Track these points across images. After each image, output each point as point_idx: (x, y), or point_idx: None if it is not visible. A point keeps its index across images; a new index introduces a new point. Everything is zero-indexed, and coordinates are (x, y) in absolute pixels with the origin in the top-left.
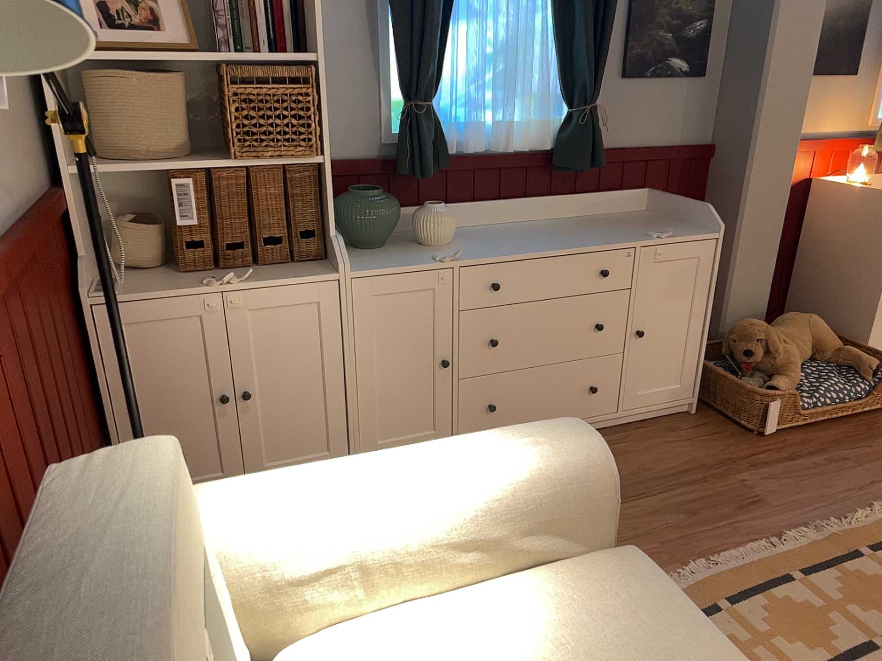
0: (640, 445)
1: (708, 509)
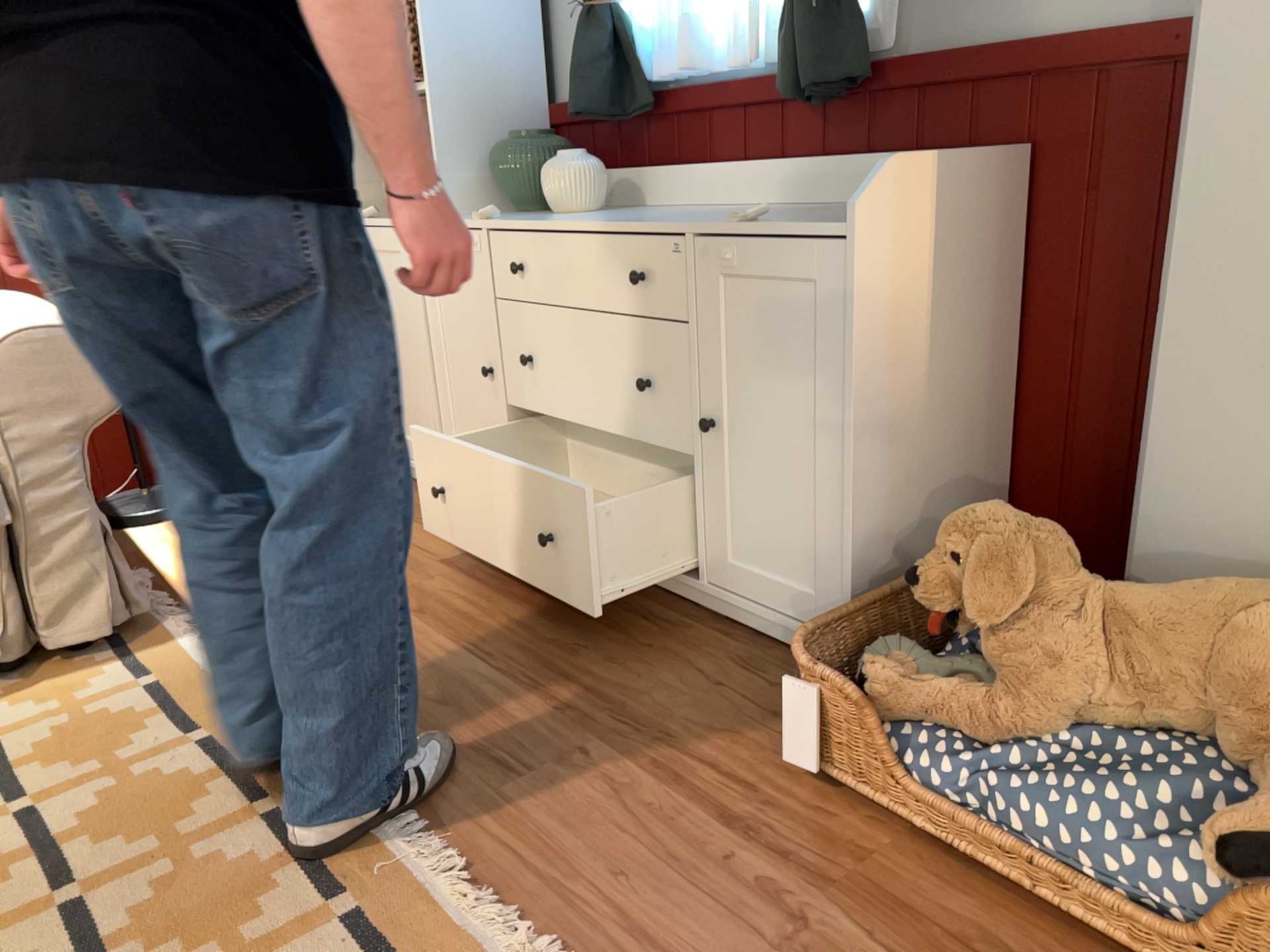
0: (659, 640)
1: (462, 718)
